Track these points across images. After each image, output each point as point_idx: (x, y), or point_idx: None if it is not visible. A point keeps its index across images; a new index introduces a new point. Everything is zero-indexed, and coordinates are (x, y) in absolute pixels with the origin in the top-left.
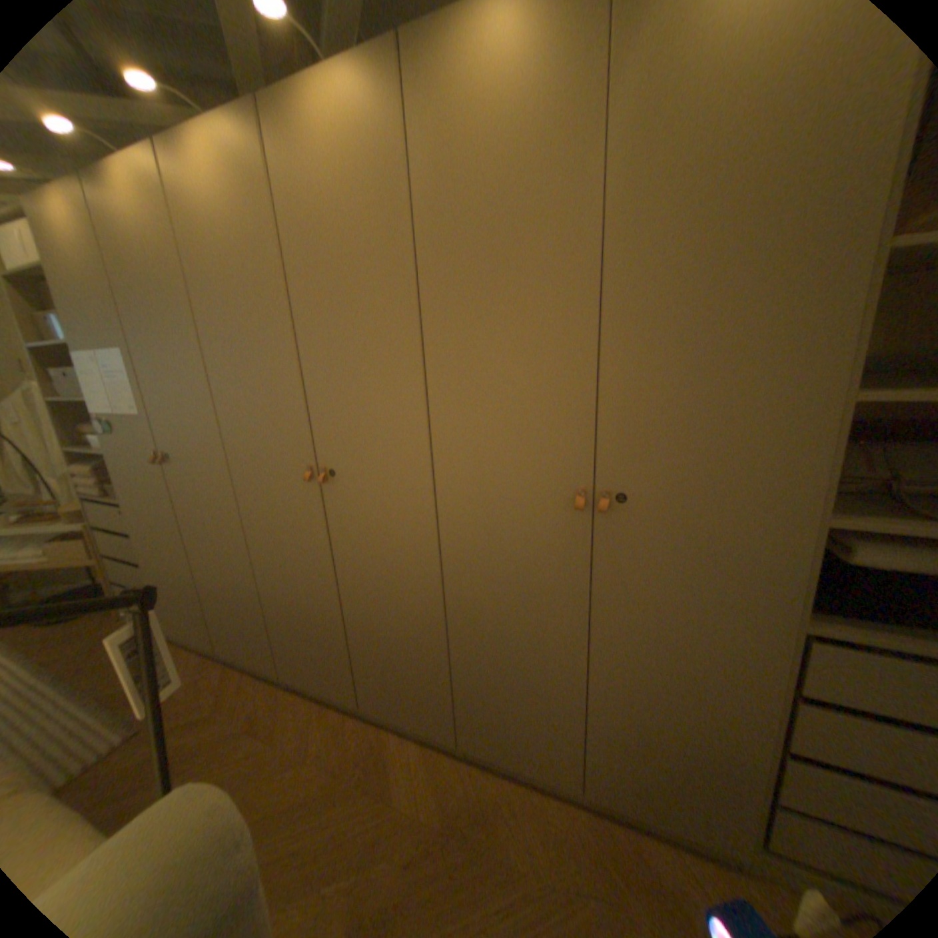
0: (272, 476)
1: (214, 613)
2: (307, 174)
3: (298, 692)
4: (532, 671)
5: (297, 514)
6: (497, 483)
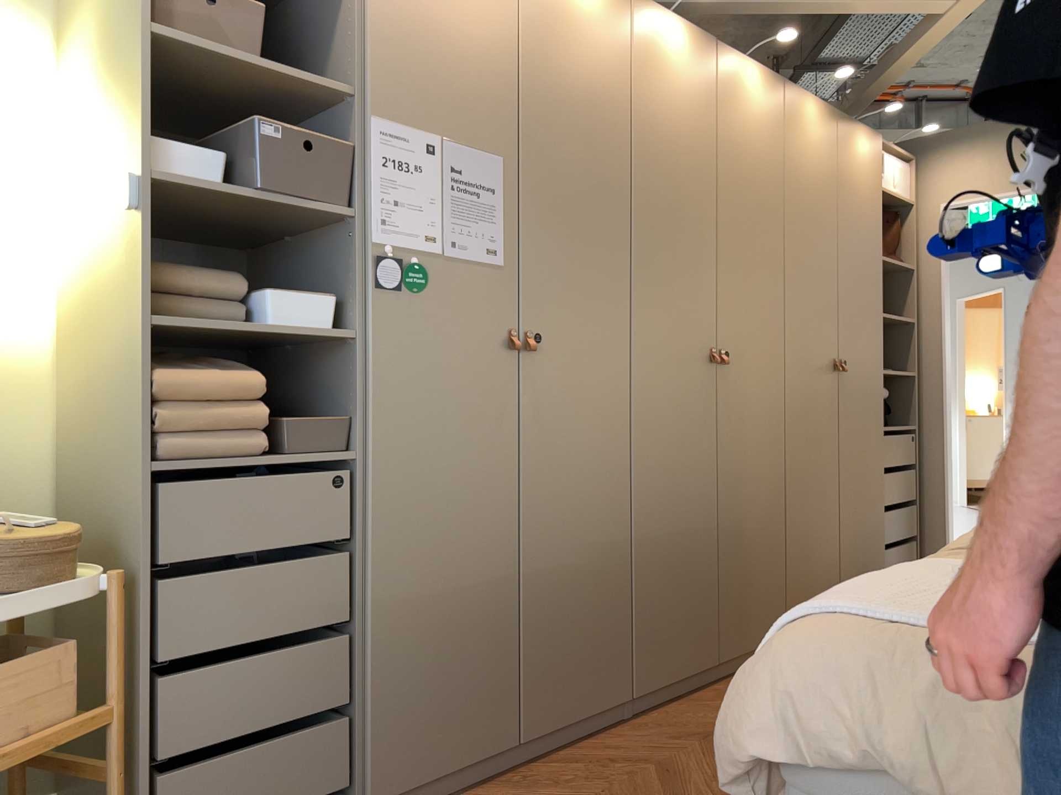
0: (682, 358)
1: (550, 626)
2: (742, 114)
3: (649, 700)
4: (822, 504)
5: (699, 401)
6: (811, 355)
